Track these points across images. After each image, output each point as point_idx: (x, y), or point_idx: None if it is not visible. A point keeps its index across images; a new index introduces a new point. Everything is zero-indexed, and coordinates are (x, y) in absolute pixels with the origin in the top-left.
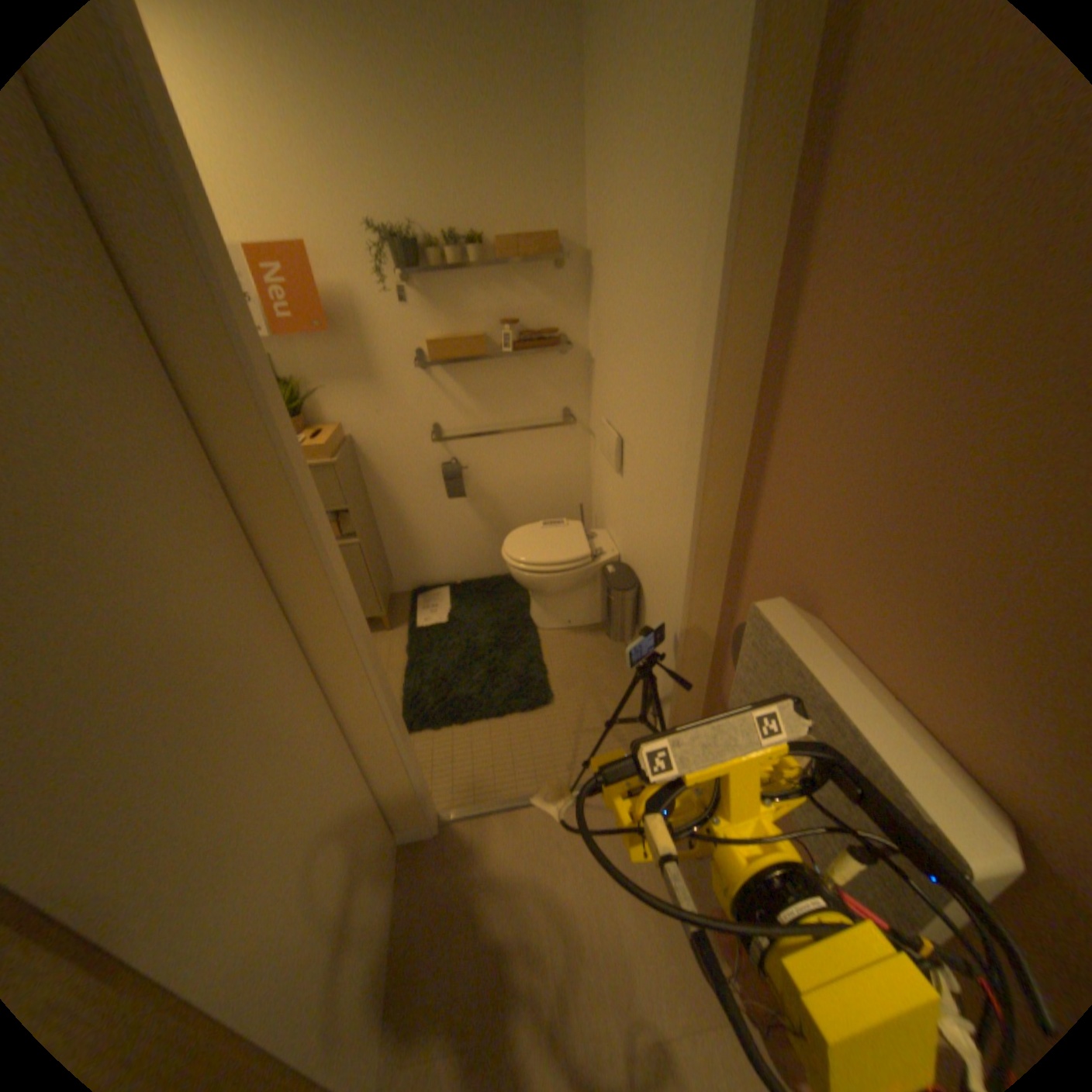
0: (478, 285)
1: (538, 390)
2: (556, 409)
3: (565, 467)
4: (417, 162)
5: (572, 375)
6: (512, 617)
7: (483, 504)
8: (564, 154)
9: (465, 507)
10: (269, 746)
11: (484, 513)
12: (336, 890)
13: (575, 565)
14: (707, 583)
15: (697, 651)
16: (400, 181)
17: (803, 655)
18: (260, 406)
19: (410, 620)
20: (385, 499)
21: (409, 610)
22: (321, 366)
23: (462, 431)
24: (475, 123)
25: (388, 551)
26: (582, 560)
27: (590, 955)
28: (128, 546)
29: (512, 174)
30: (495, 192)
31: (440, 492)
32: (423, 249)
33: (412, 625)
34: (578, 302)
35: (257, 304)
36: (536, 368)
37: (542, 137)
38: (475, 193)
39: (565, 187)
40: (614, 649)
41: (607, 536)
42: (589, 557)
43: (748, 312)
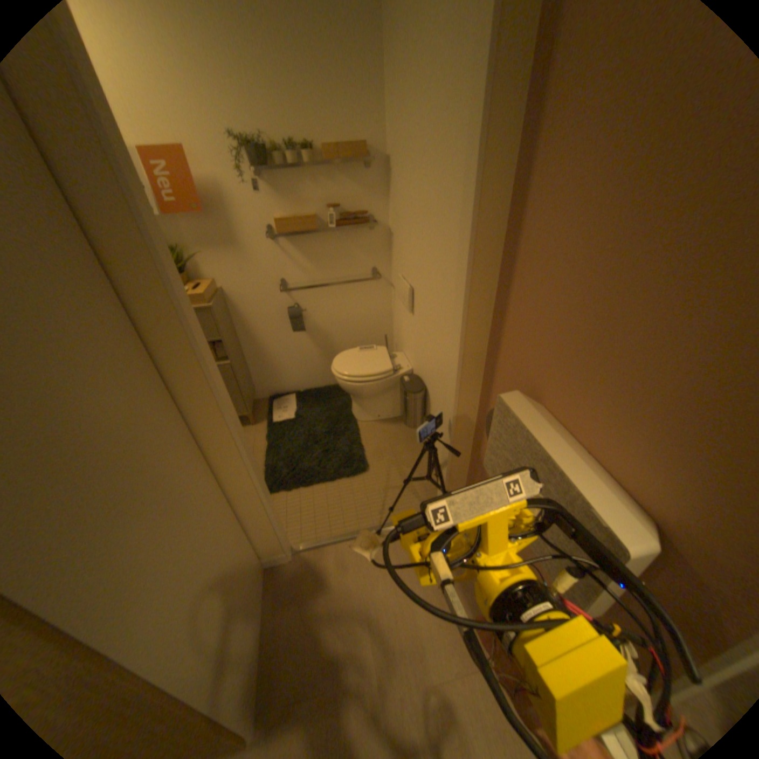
0: (310, 179)
1: (354, 255)
2: (367, 269)
3: (374, 309)
4: (264, 89)
5: (378, 245)
6: (339, 414)
7: (317, 336)
8: (369, 85)
9: (305, 338)
10: (172, 500)
11: (318, 342)
12: (222, 597)
13: (382, 377)
14: (470, 385)
15: (464, 431)
16: (252, 102)
17: (531, 429)
18: (156, 262)
19: (268, 418)
20: (248, 333)
21: (267, 411)
22: (198, 237)
23: (301, 284)
24: (305, 60)
25: (251, 370)
26: (387, 373)
27: (395, 631)
28: (65, 360)
29: (333, 99)
30: (321, 112)
31: (287, 328)
32: (270, 152)
33: (270, 421)
34: (381, 193)
35: (149, 192)
36: (353, 239)
37: (354, 72)
38: (307, 112)
39: (370, 109)
40: (409, 434)
41: (404, 356)
42: (391, 371)
43: (495, 198)
